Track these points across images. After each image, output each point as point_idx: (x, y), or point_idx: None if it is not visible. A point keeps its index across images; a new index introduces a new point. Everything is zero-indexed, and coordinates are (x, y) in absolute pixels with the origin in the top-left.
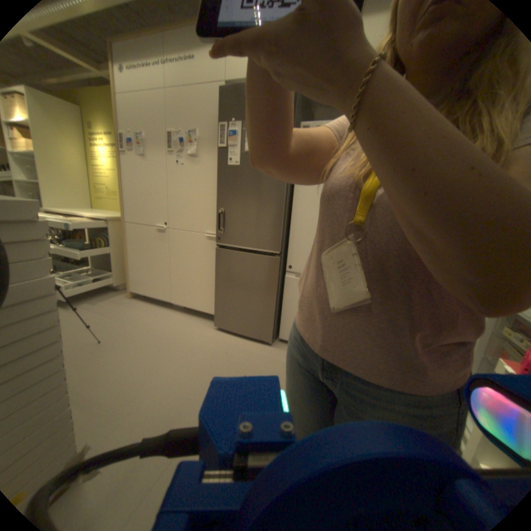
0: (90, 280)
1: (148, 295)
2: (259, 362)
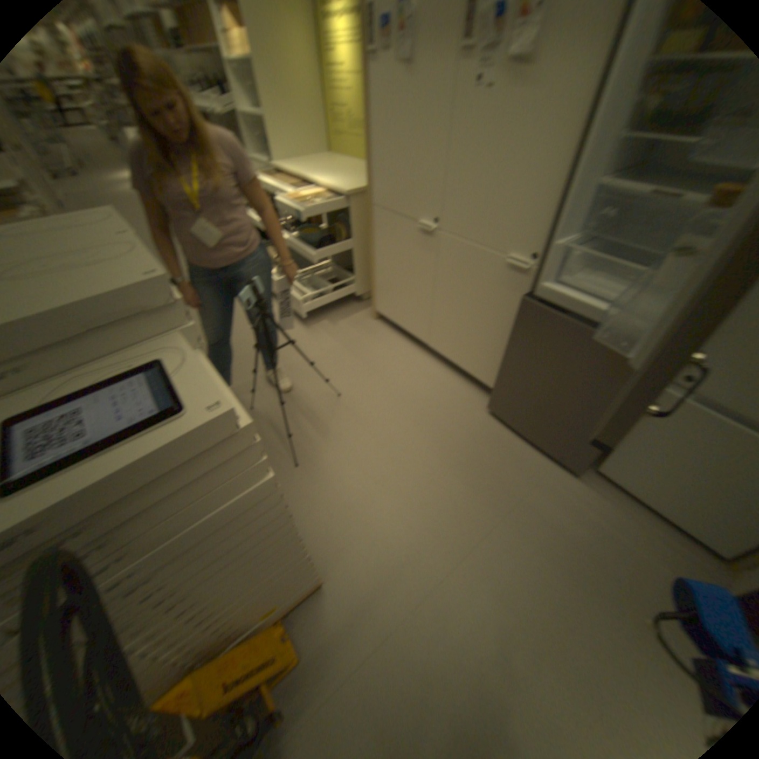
0: (332, 281)
1: (401, 323)
2: (551, 506)
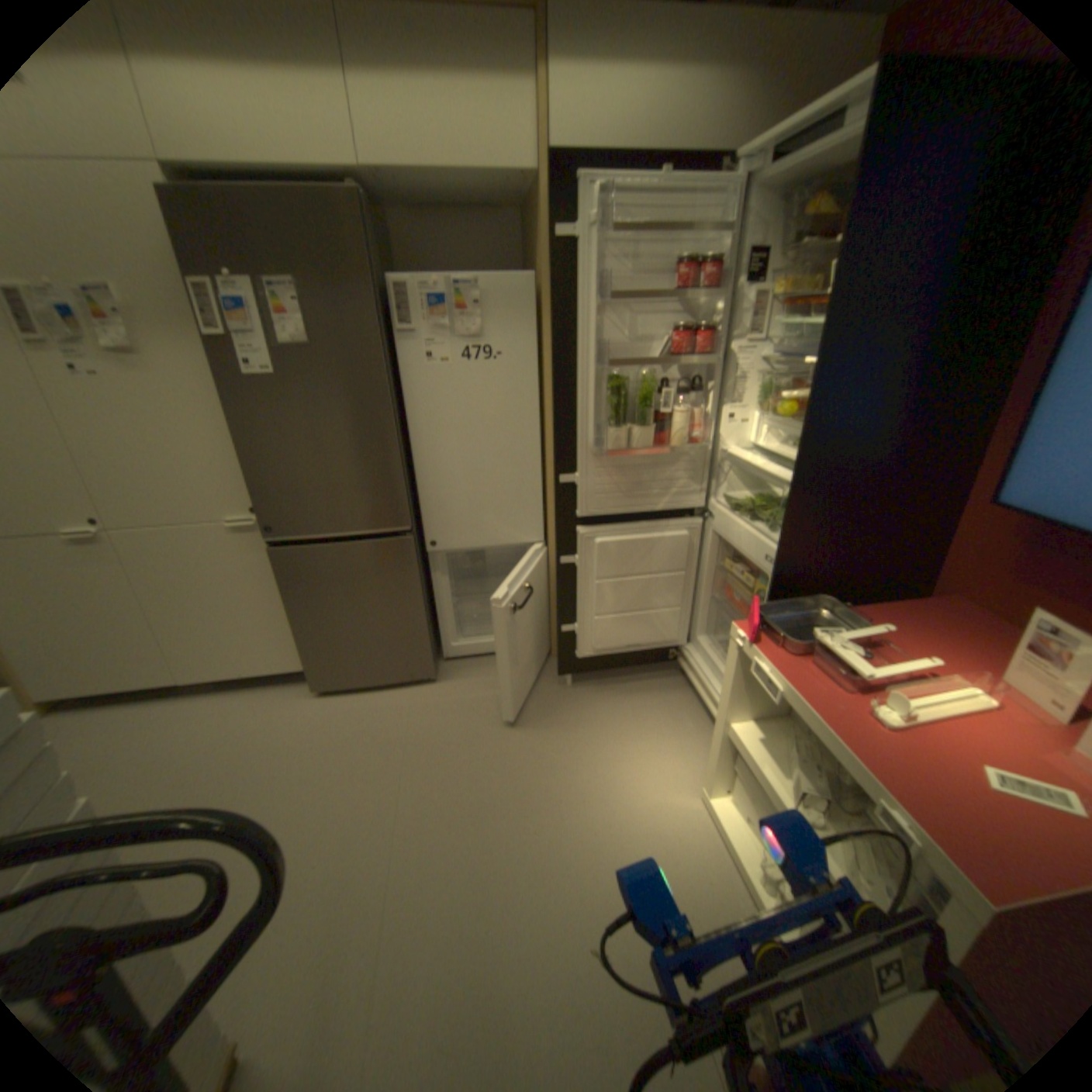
0: None
1: (103, 691)
2: (431, 720)
